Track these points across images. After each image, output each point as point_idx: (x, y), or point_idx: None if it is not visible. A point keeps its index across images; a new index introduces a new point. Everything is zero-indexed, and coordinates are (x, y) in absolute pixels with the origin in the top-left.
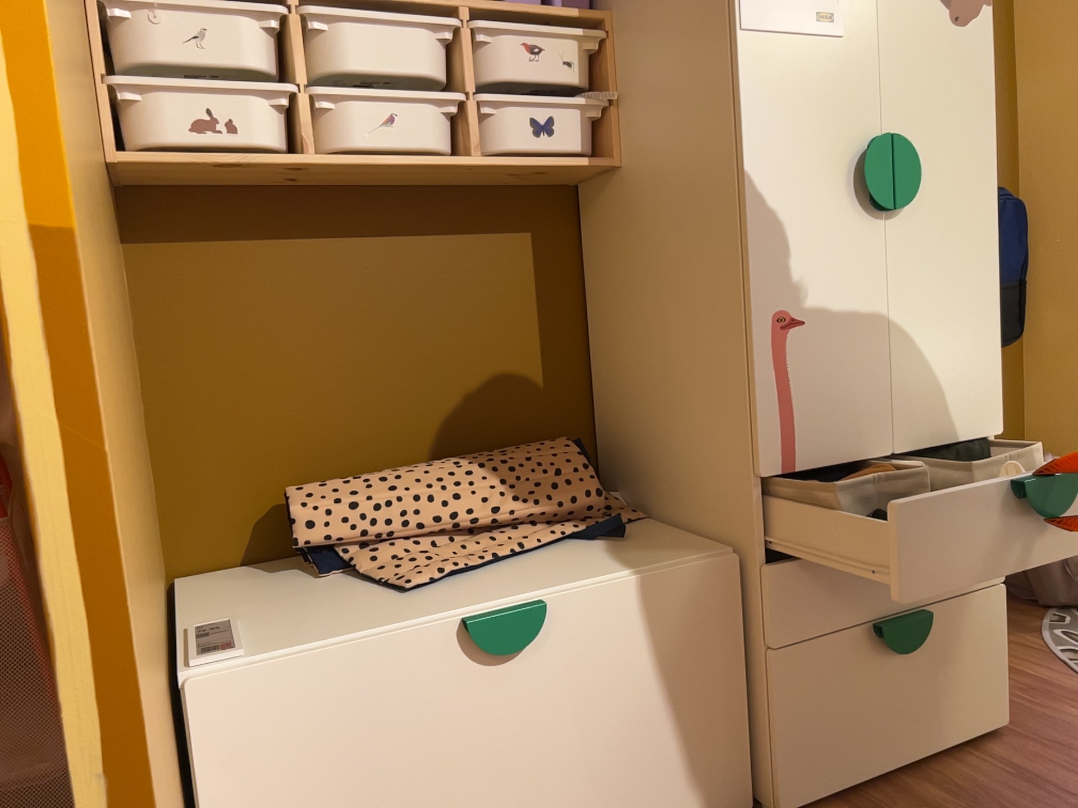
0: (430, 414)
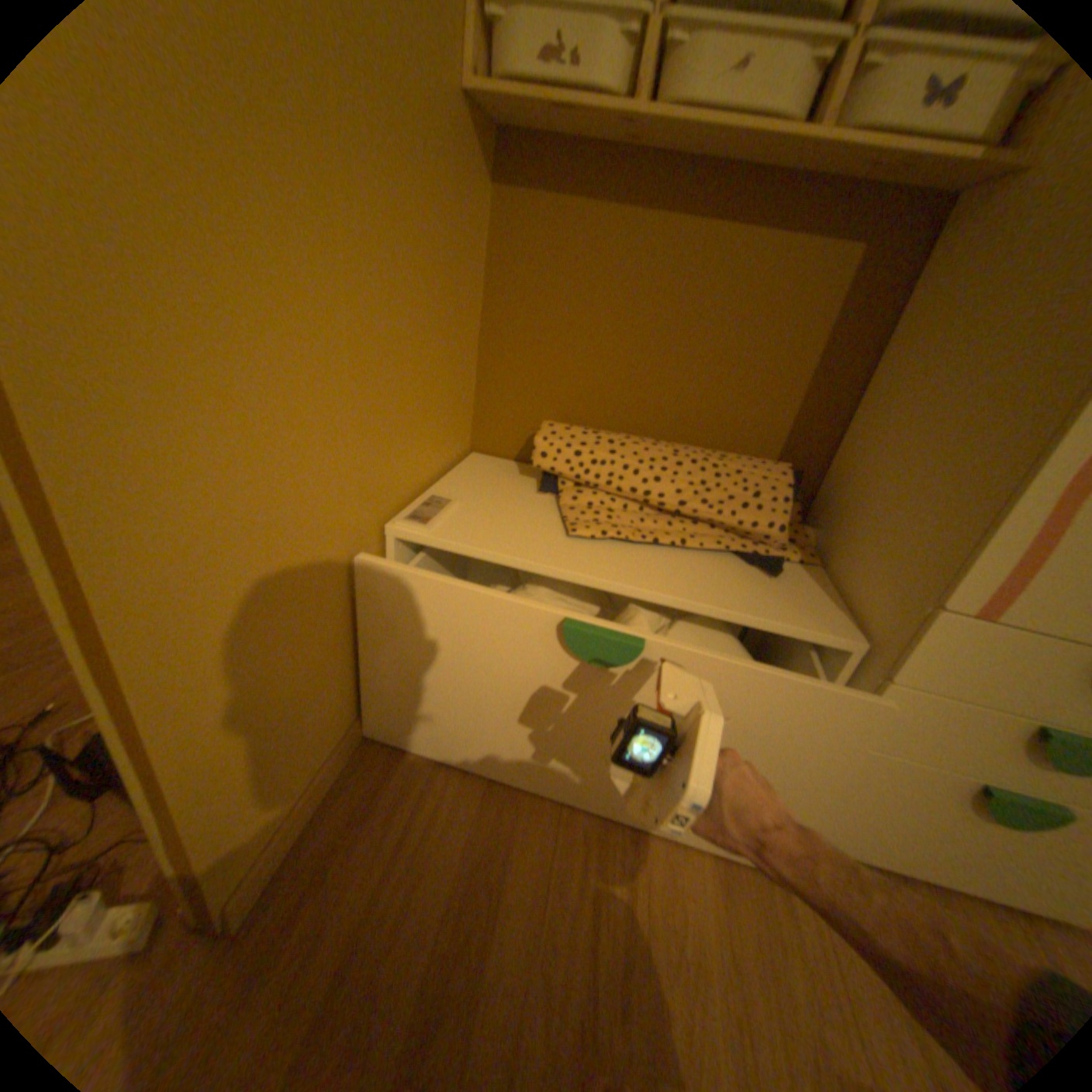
0: (681, 402)
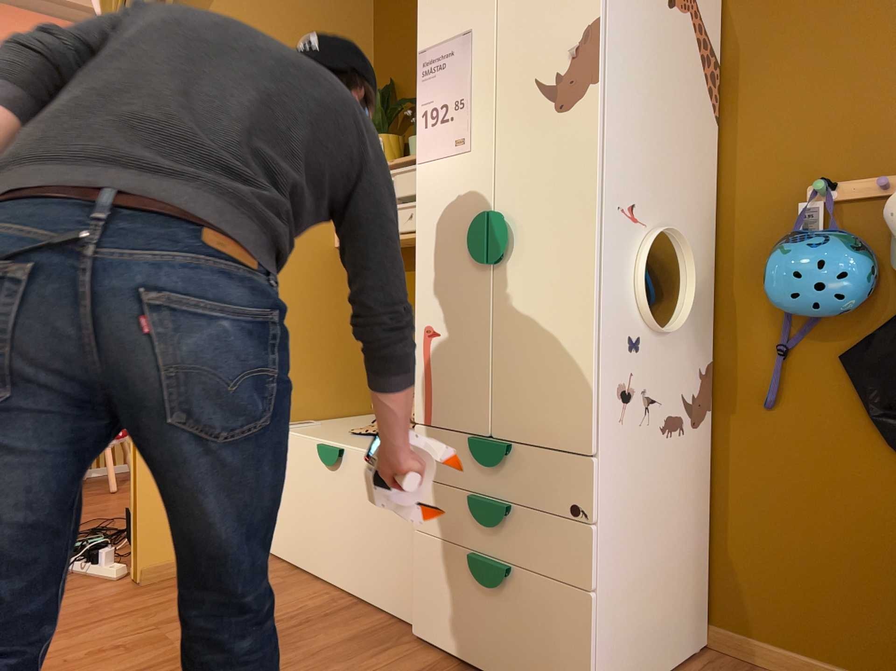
0: None
